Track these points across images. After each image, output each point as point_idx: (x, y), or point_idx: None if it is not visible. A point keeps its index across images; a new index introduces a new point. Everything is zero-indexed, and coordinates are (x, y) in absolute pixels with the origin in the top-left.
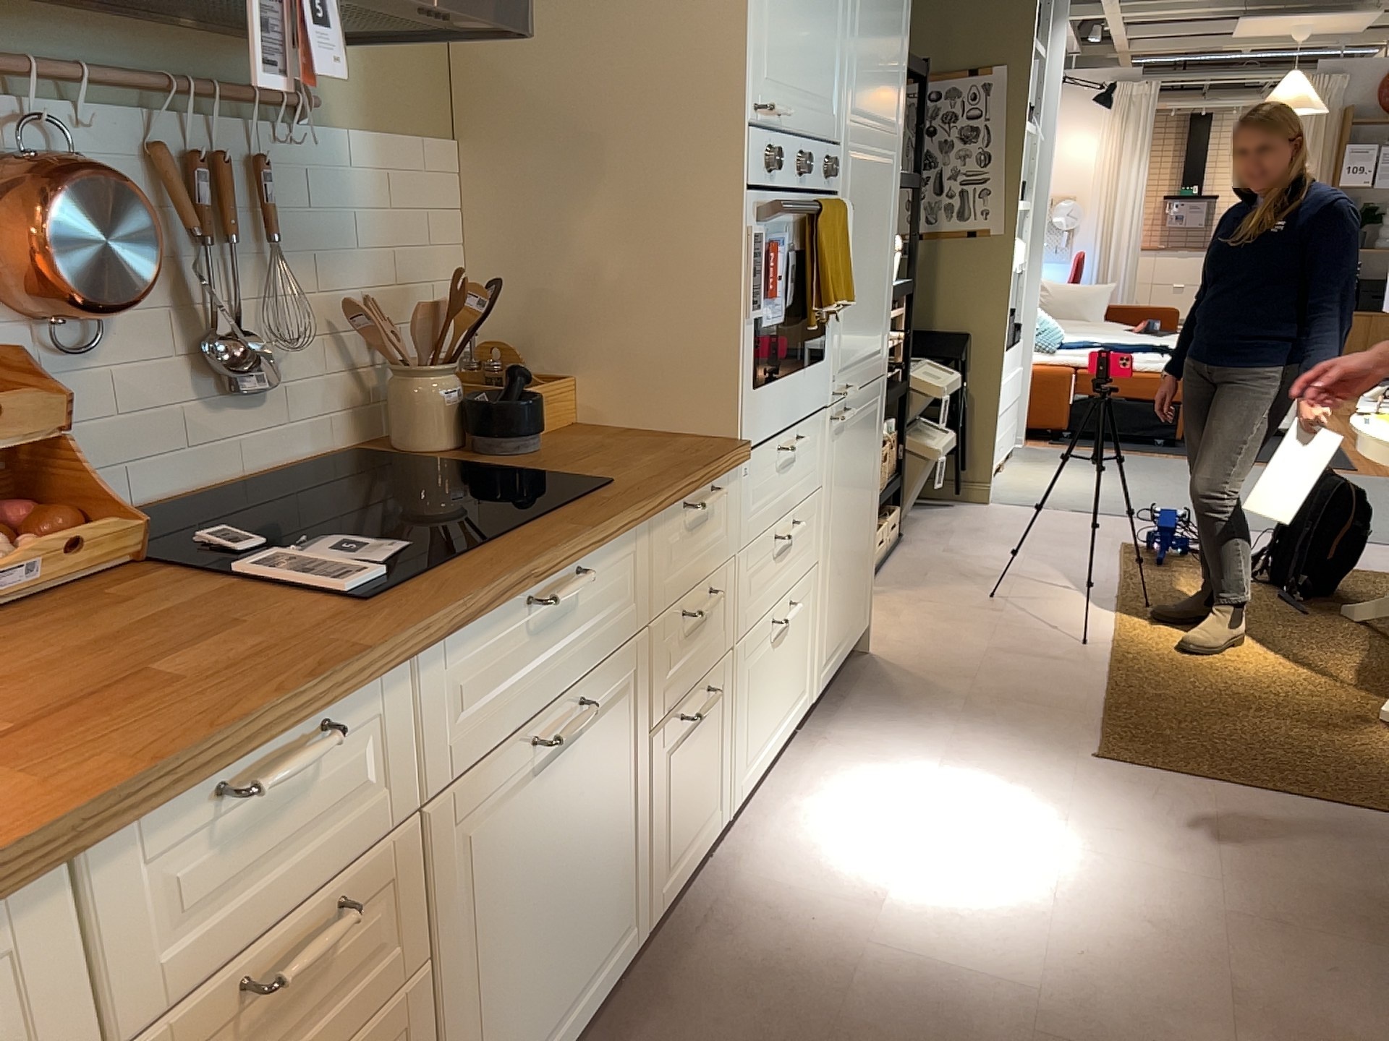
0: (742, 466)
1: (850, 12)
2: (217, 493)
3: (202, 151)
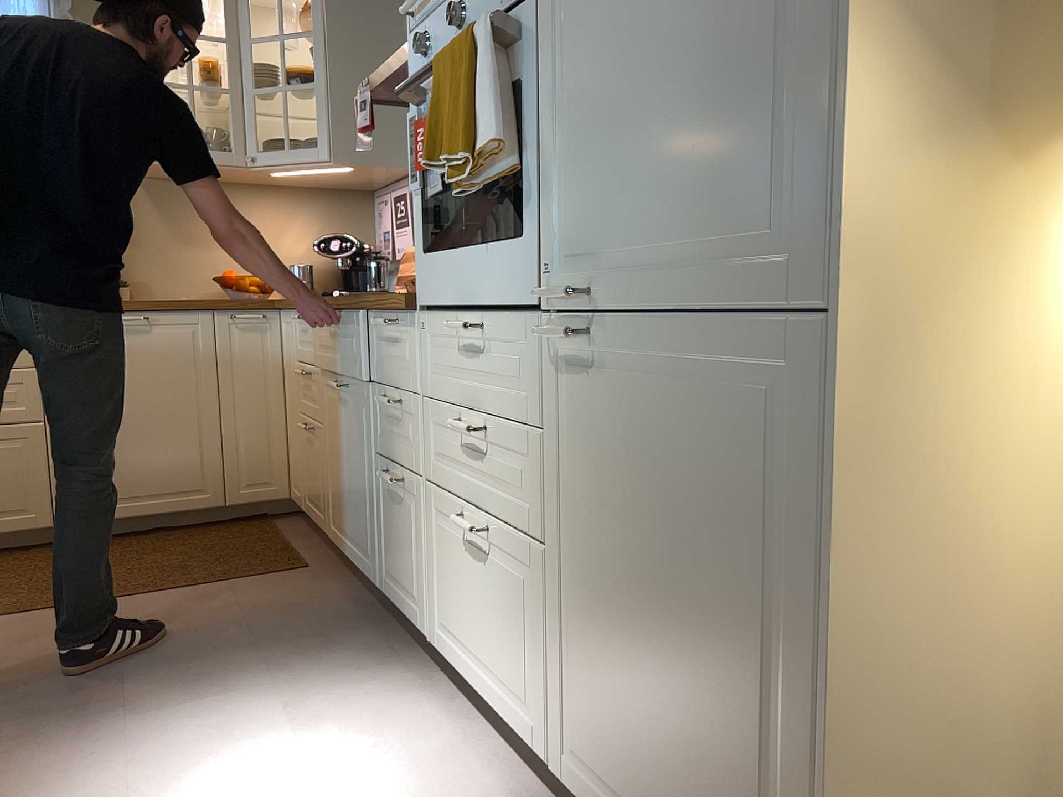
0: (421, 320)
1: None
2: None
3: None
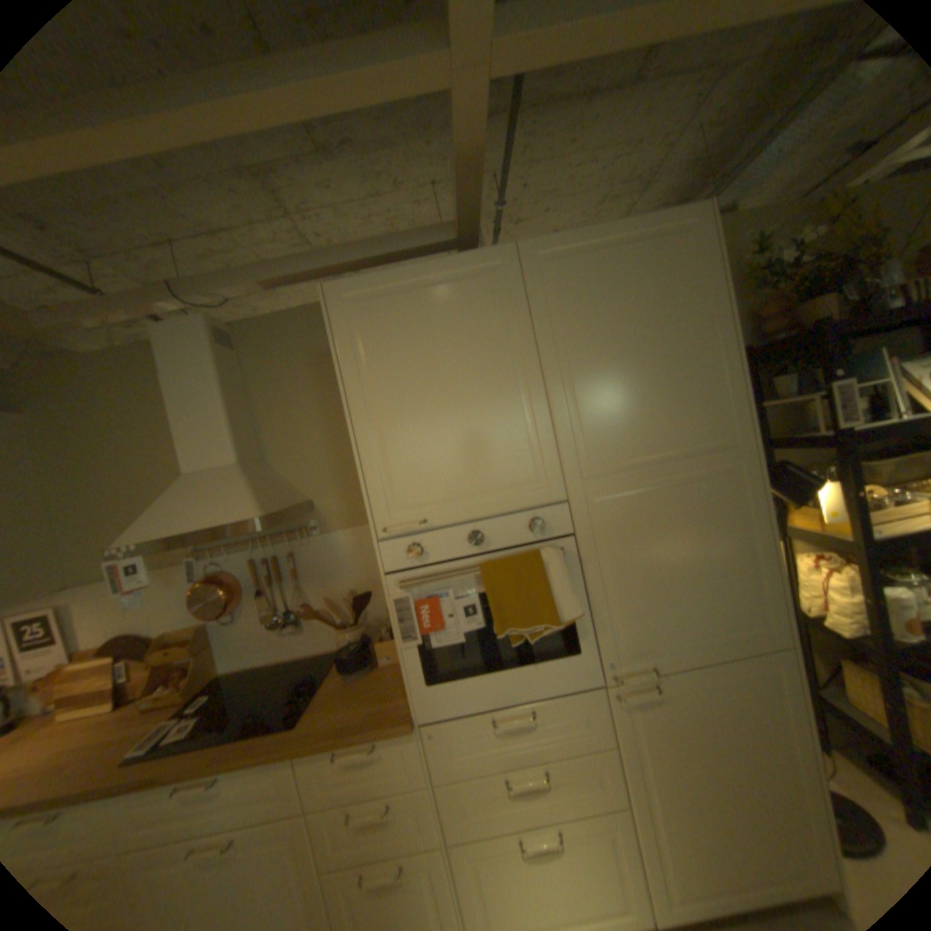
0: (421, 735)
1: (550, 410)
2: (282, 666)
3: (267, 557)
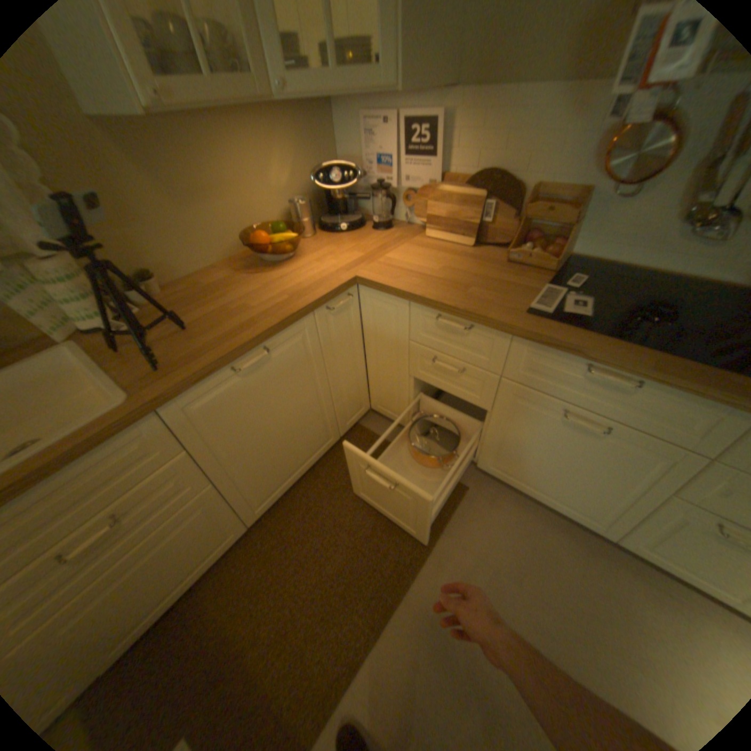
0: None
1: None
2: (659, 272)
3: None
